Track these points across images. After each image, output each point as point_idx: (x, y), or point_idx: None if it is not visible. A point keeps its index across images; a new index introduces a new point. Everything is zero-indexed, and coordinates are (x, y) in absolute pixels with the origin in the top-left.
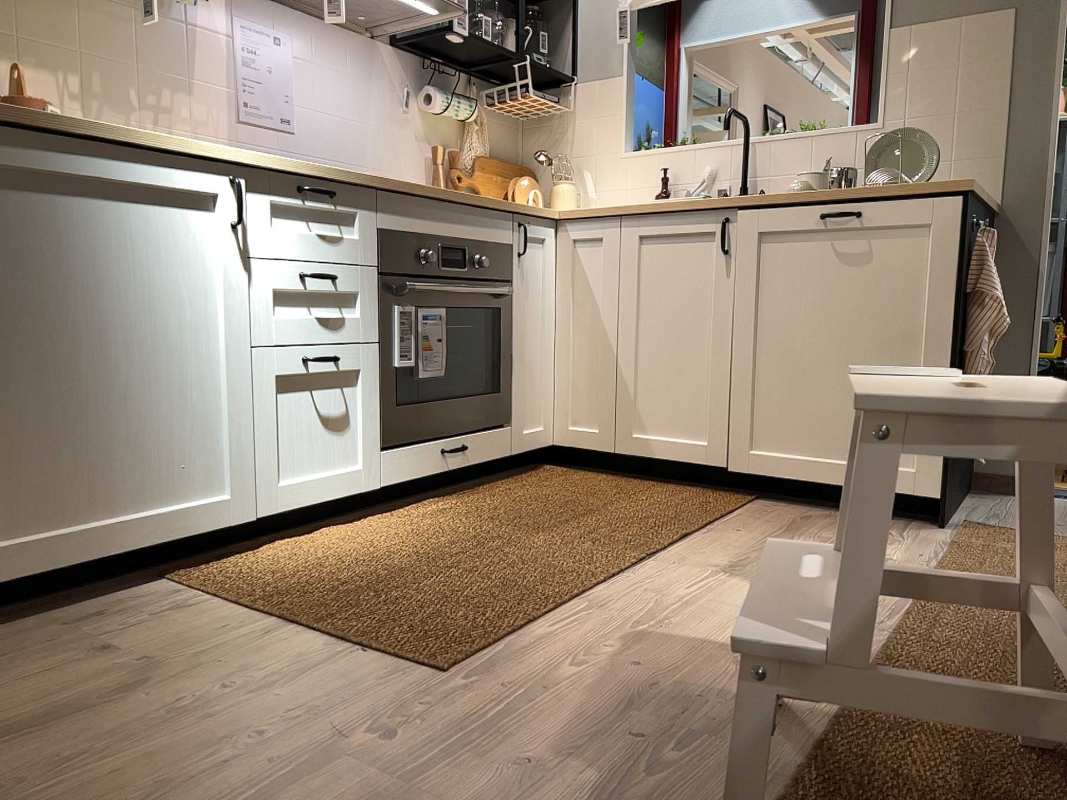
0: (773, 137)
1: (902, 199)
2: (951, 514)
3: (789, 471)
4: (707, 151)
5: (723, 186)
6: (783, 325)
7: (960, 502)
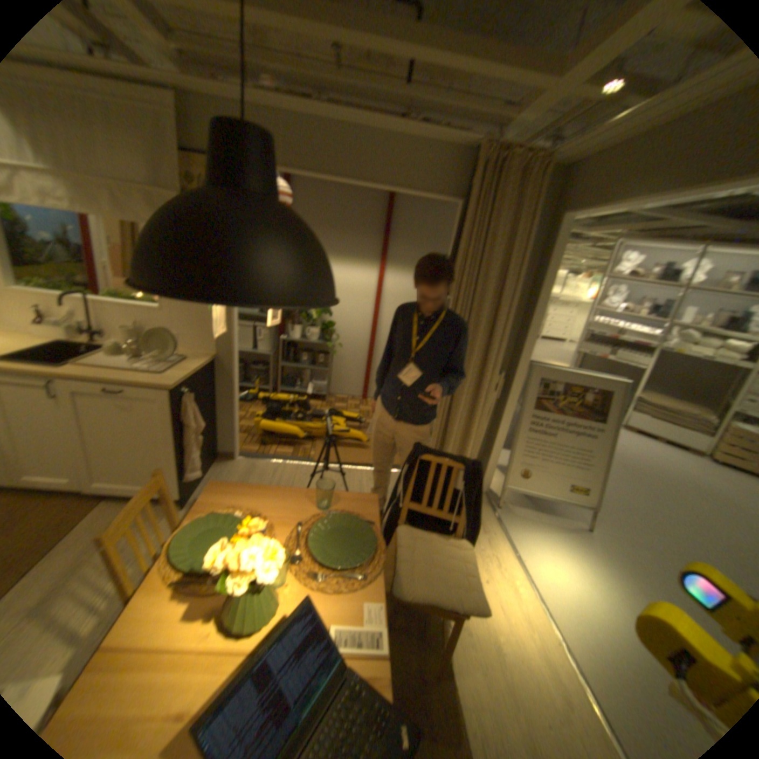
0: (109, 295)
1: (142, 389)
2: (185, 504)
3: (111, 495)
4: (64, 300)
5: (78, 321)
6: (94, 435)
7: (202, 479)
